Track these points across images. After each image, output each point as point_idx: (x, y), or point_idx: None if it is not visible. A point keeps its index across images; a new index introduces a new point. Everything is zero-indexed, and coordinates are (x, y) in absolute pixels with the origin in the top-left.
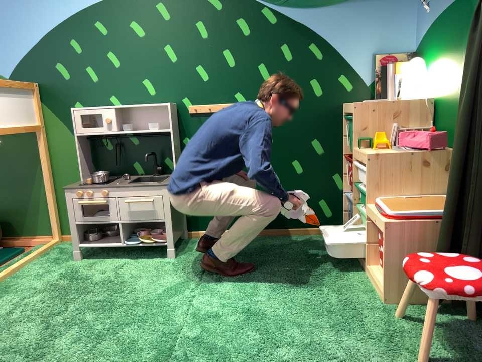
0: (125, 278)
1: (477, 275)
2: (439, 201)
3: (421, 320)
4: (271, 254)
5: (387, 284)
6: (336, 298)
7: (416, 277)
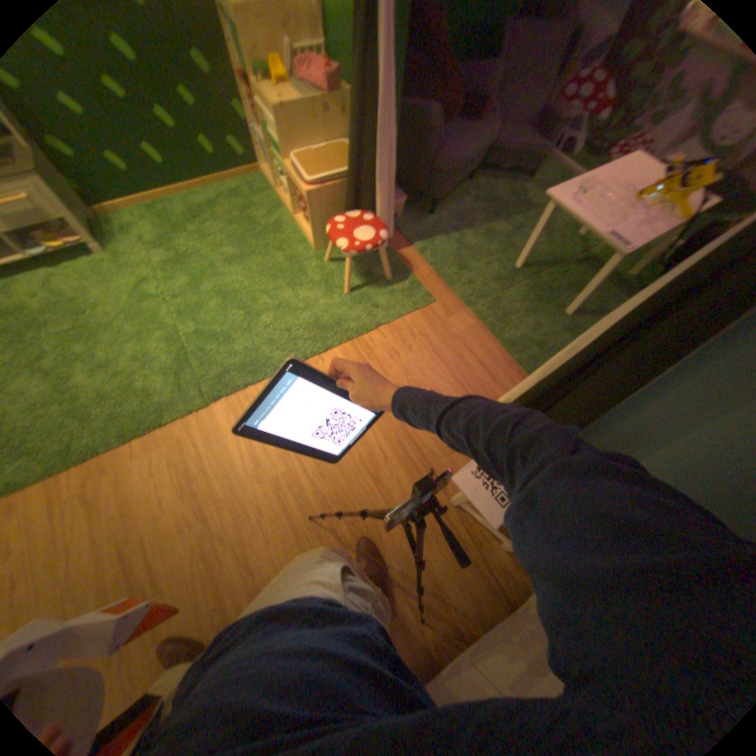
0: (68, 296)
1: (369, 233)
2: (339, 154)
3: (339, 260)
4: (203, 219)
5: (314, 239)
6: (279, 257)
7: (335, 246)
